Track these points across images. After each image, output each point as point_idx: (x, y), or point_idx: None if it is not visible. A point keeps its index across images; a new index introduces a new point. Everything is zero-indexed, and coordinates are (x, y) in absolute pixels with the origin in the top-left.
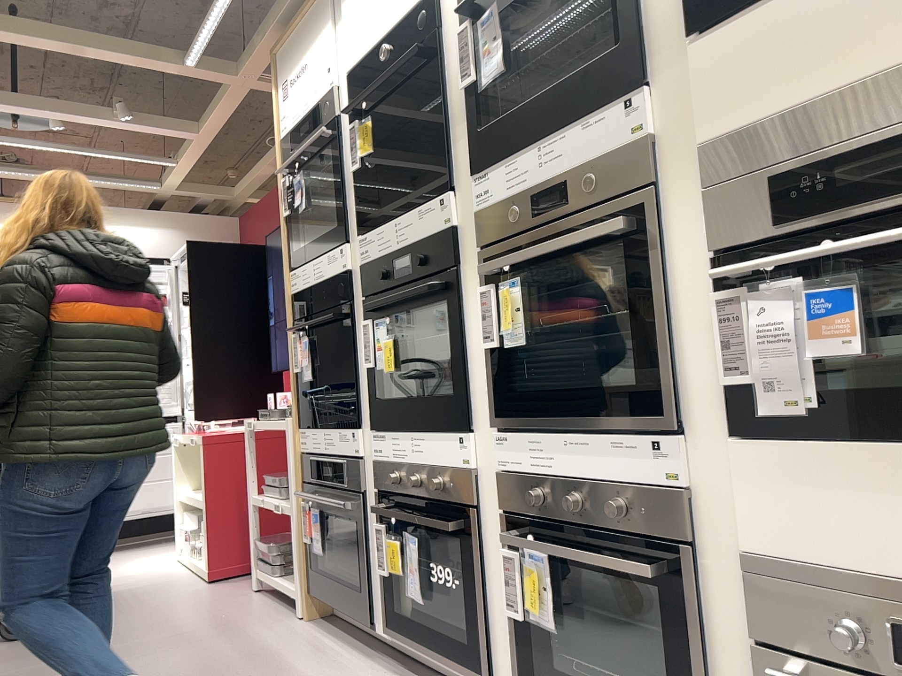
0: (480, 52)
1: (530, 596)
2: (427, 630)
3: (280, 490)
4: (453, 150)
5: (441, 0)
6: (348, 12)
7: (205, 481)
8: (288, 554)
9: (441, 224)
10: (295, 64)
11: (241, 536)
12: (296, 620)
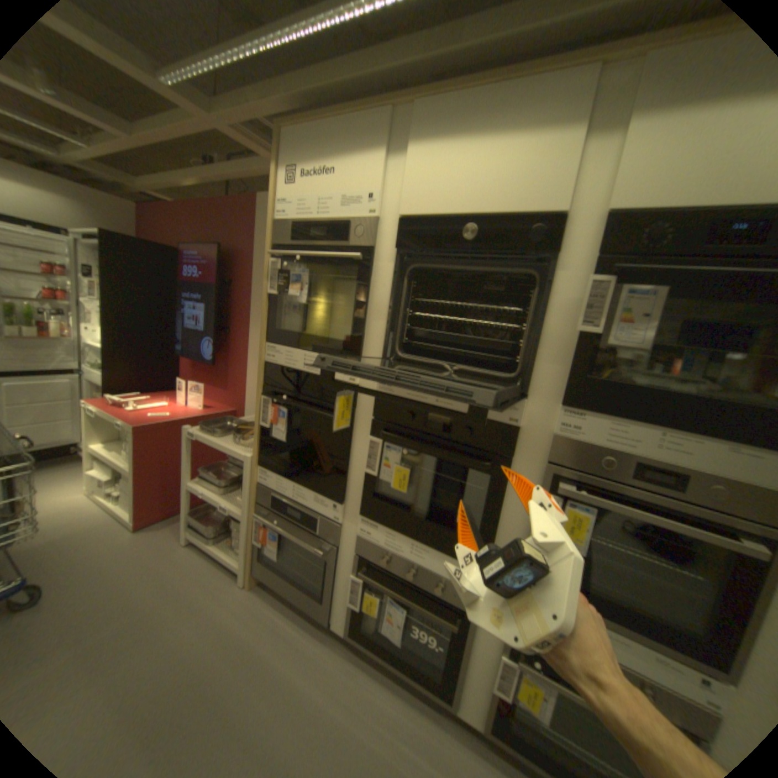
0: (620, 312)
1: (525, 695)
2: (394, 657)
3: (220, 490)
4: (538, 367)
5: (571, 225)
6: (420, 154)
7: (128, 455)
8: (220, 530)
9: (506, 420)
10: (313, 156)
11: (162, 497)
12: (240, 592)
